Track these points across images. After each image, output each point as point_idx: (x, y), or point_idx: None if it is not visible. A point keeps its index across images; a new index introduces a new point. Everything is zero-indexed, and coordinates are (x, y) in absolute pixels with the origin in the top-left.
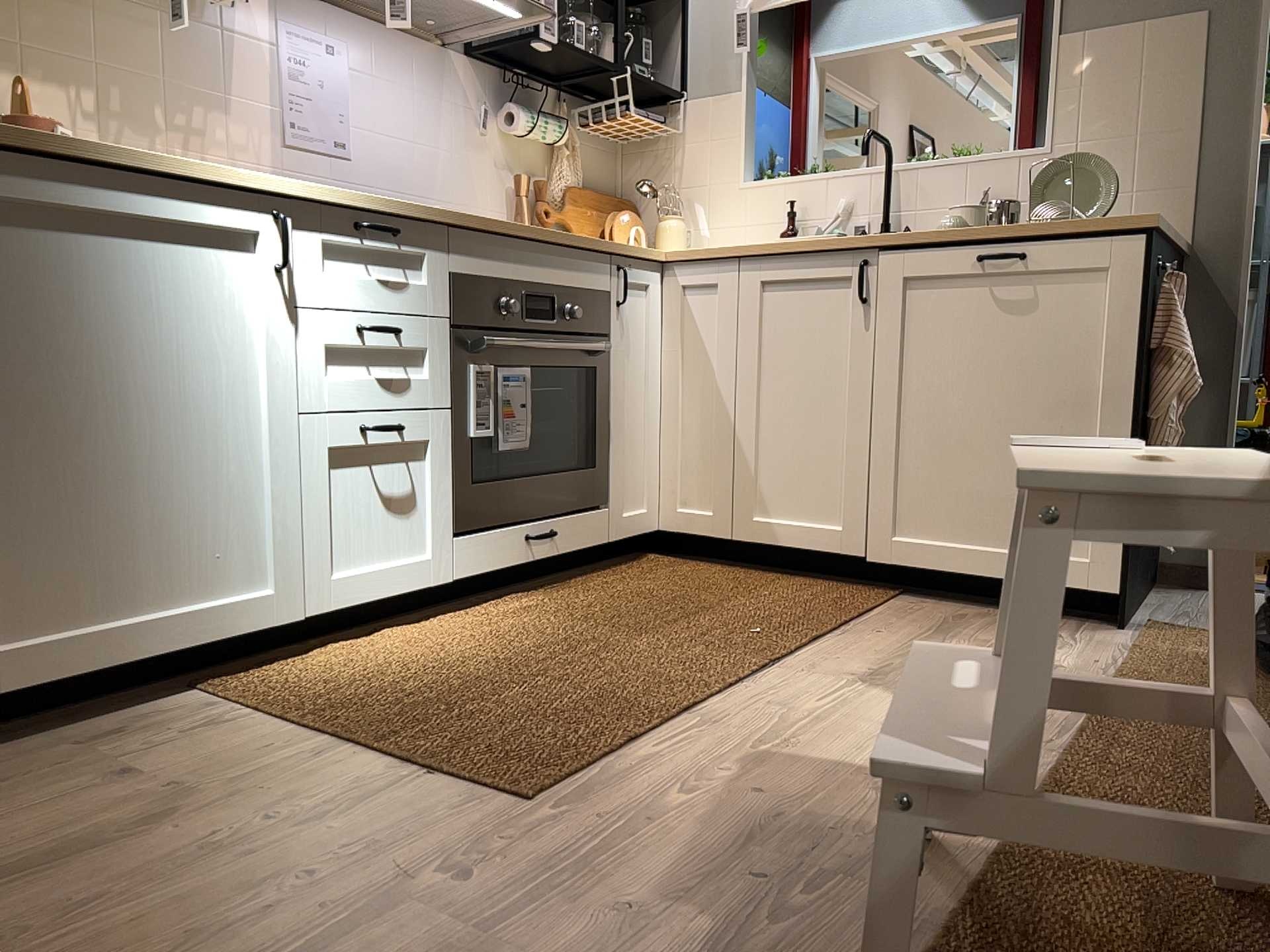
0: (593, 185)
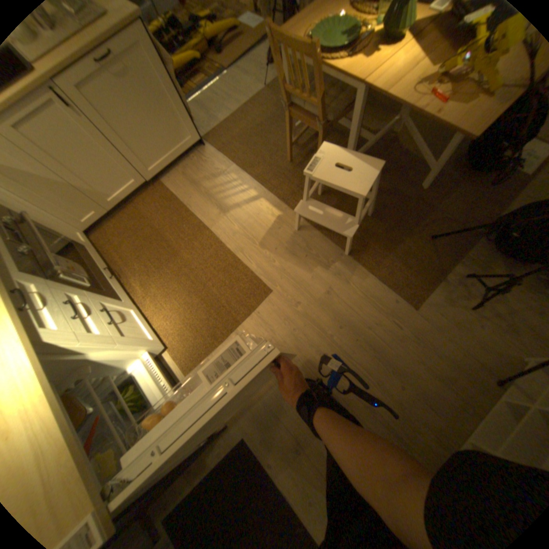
0: None
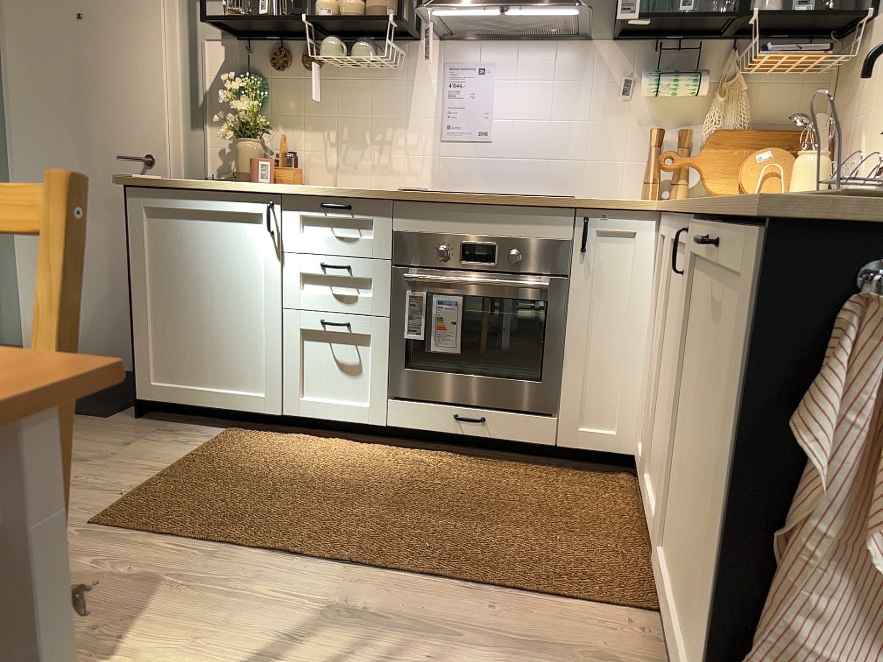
0: (775, 124)
